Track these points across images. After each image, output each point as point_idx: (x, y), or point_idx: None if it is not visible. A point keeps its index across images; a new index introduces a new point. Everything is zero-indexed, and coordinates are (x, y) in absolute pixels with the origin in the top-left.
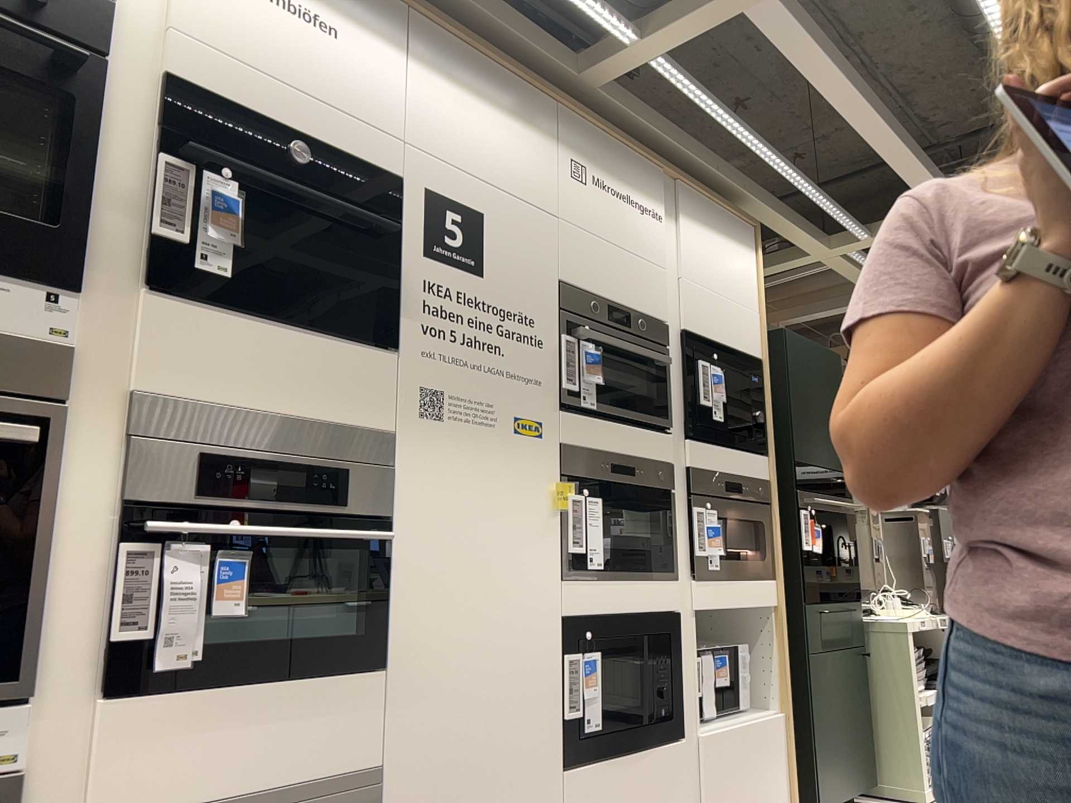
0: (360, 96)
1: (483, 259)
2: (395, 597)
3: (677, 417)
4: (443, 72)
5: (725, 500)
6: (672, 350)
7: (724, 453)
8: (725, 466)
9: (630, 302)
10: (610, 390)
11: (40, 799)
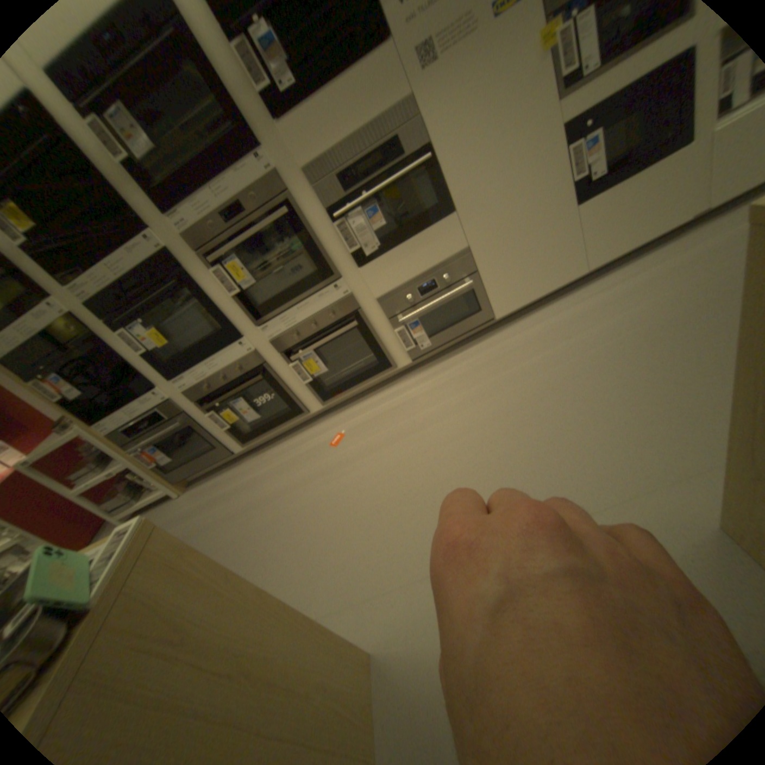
0: None
1: None
2: (448, 178)
3: None
4: None
5: None
6: None
7: None
8: None
9: None
10: None
11: (361, 295)
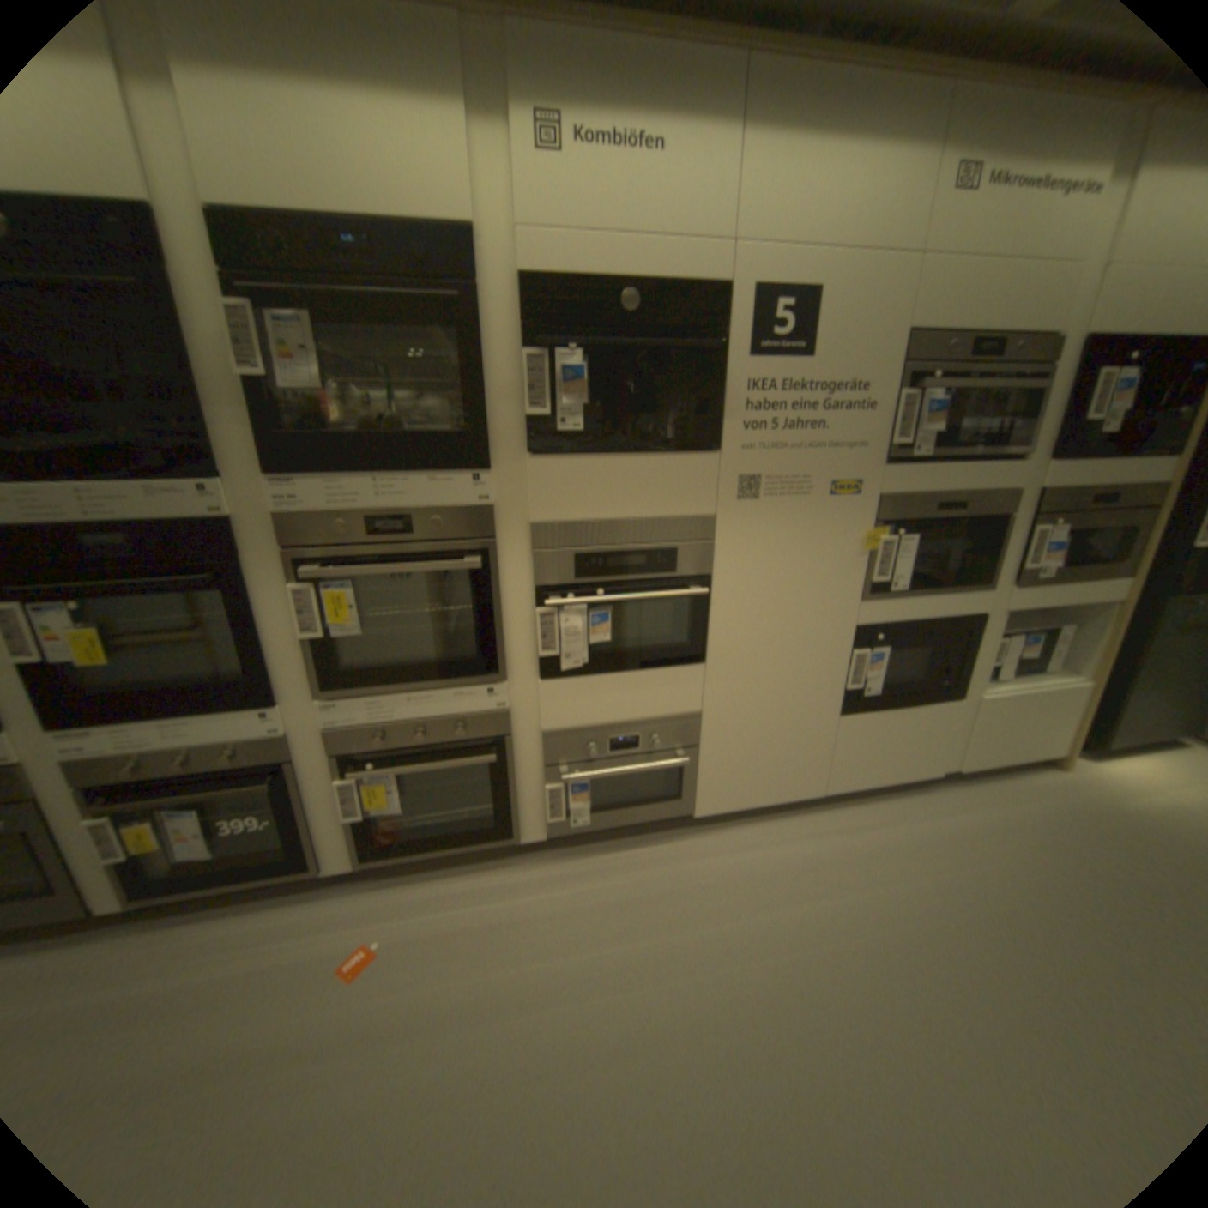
0: (687, 206)
1: (816, 337)
2: (712, 623)
3: (1047, 437)
4: (787, 121)
5: (1090, 510)
6: (1064, 362)
7: (1107, 465)
8: (1102, 478)
9: (1010, 324)
10: (954, 431)
11: (520, 717)
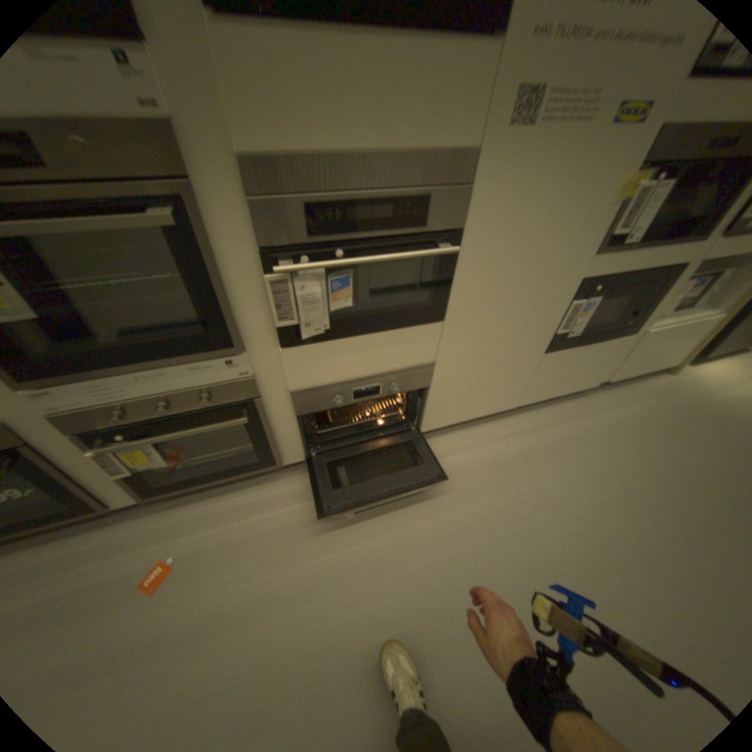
0: None
1: None
2: (456, 281)
3: None
4: None
5: None
6: None
7: None
8: None
9: None
10: None
11: (266, 380)
